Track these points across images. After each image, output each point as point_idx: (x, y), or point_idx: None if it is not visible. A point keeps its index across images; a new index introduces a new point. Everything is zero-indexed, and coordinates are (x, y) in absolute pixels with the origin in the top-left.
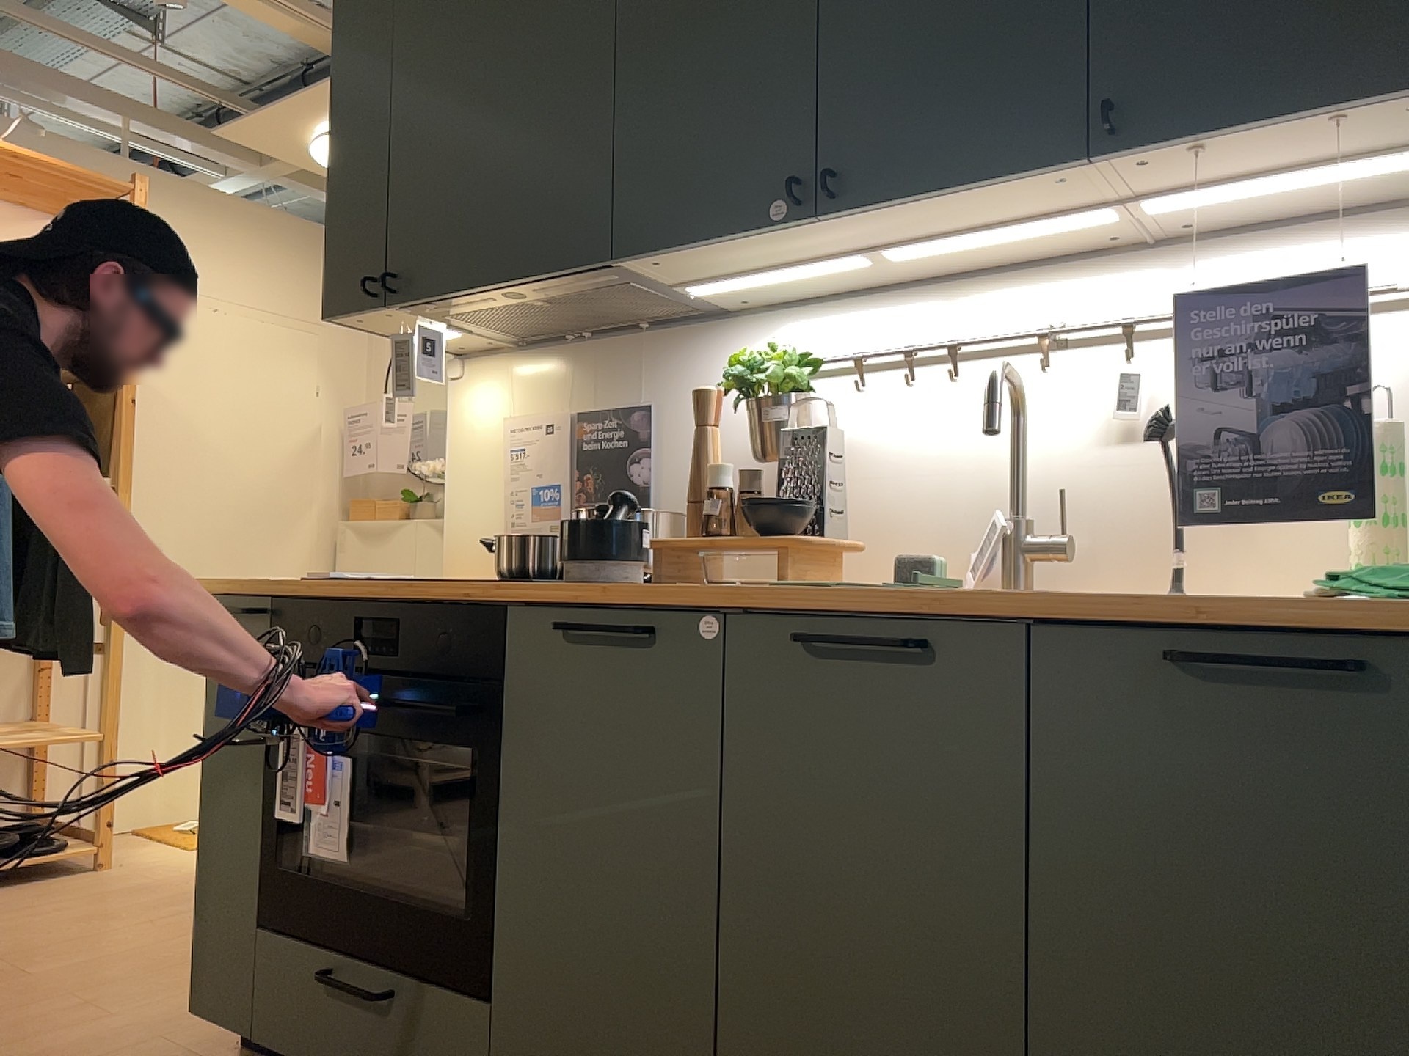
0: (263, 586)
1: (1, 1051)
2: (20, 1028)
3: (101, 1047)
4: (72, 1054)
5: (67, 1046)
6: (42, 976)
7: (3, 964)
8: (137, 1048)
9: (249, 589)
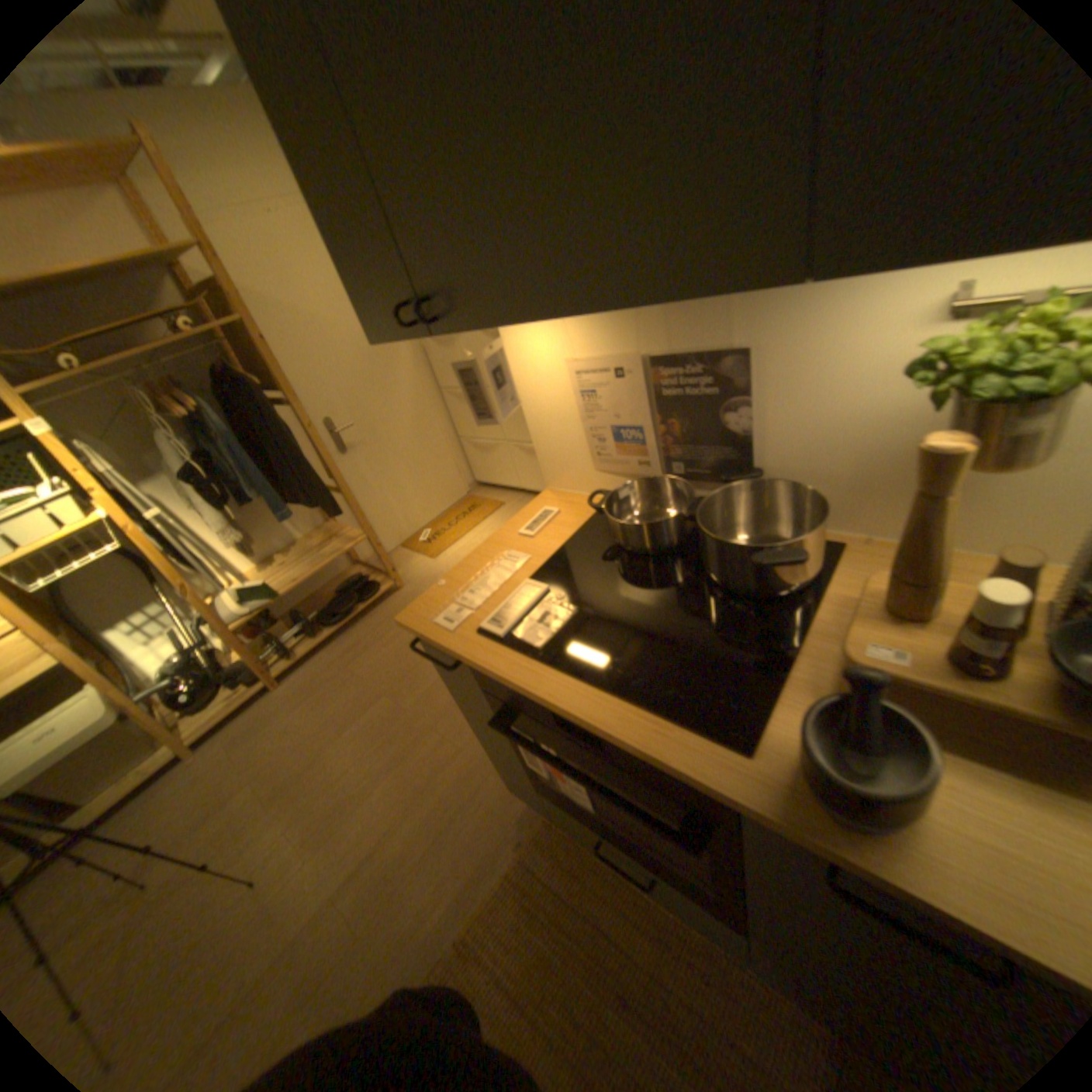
0: (451, 655)
1: (421, 798)
2: (421, 771)
3: (466, 787)
4: (455, 797)
5: (449, 788)
6: (412, 711)
7: (390, 700)
8: (484, 786)
9: (439, 647)
